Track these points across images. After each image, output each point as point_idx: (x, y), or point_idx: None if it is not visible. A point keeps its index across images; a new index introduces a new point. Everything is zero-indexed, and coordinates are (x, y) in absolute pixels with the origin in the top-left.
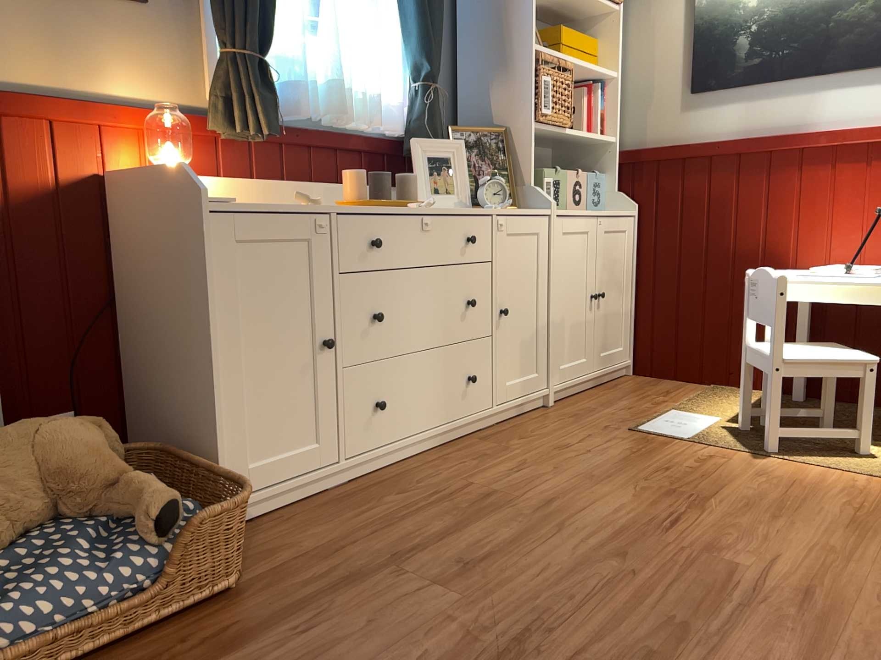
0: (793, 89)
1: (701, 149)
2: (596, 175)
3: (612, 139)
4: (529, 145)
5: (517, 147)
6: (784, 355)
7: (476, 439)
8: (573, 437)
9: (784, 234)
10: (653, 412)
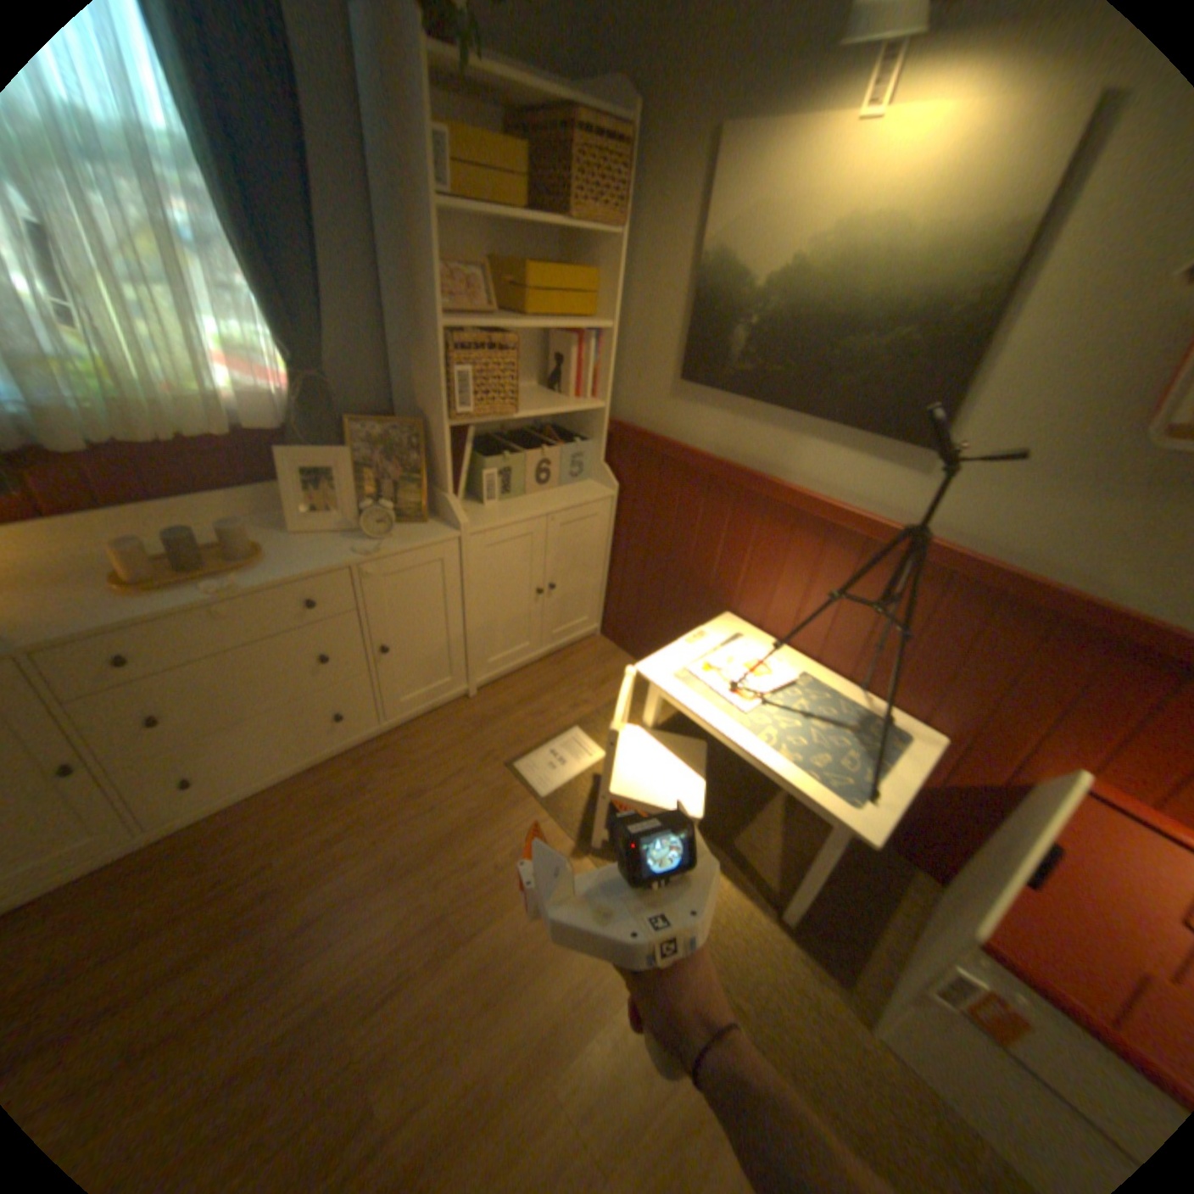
0: (779, 420)
1: (677, 454)
2: (585, 440)
3: (598, 407)
4: (443, 450)
5: (434, 446)
6: (617, 784)
7: (349, 759)
8: (439, 774)
9: (733, 578)
10: (555, 727)
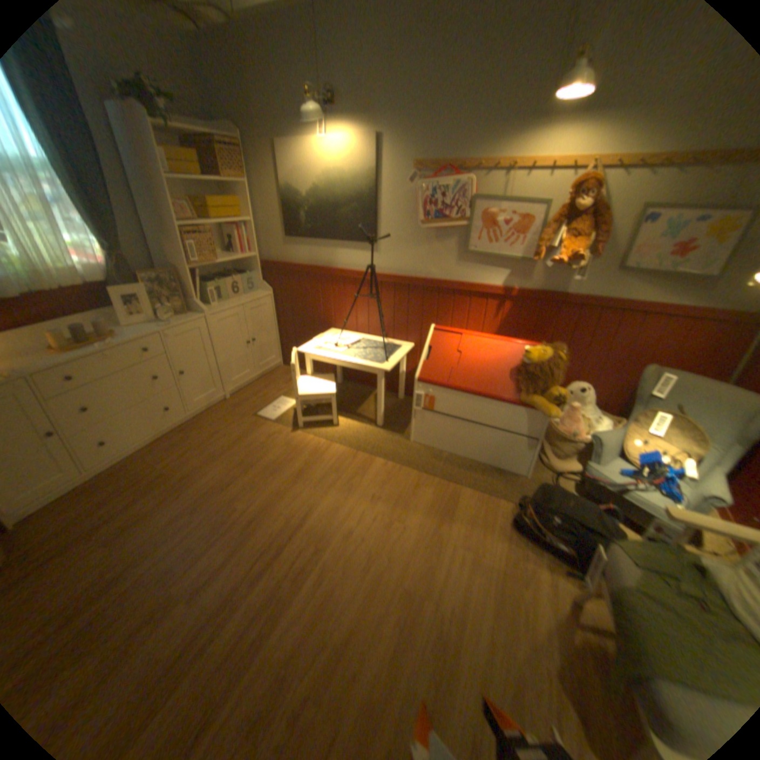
0: (326, 244)
1: (292, 267)
2: (251, 272)
3: (253, 255)
4: (187, 279)
5: (182, 279)
6: (300, 392)
7: (175, 432)
8: (222, 425)
9: (329, 313)
10: (272, 399)
